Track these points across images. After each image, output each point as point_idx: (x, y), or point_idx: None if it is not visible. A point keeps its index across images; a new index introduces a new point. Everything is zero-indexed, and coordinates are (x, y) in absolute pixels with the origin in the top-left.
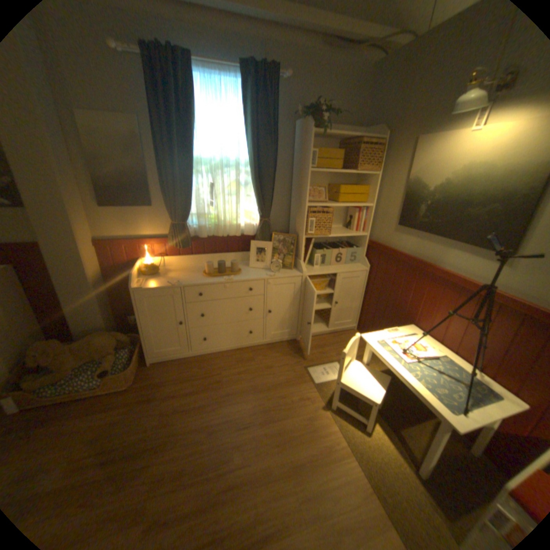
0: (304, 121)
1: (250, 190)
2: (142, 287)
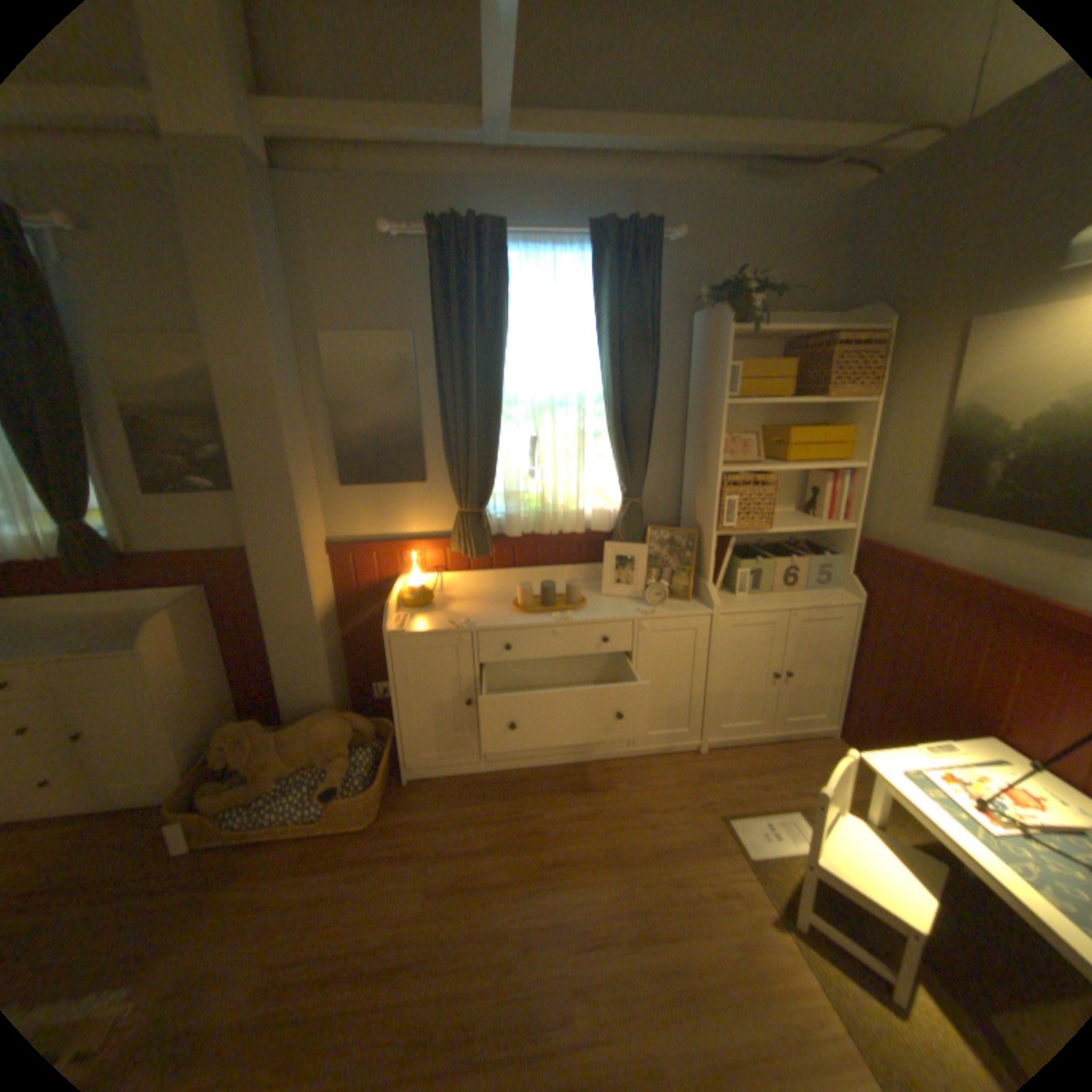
0: (711, 312)
1: (604, 446)
2: (404, 630)
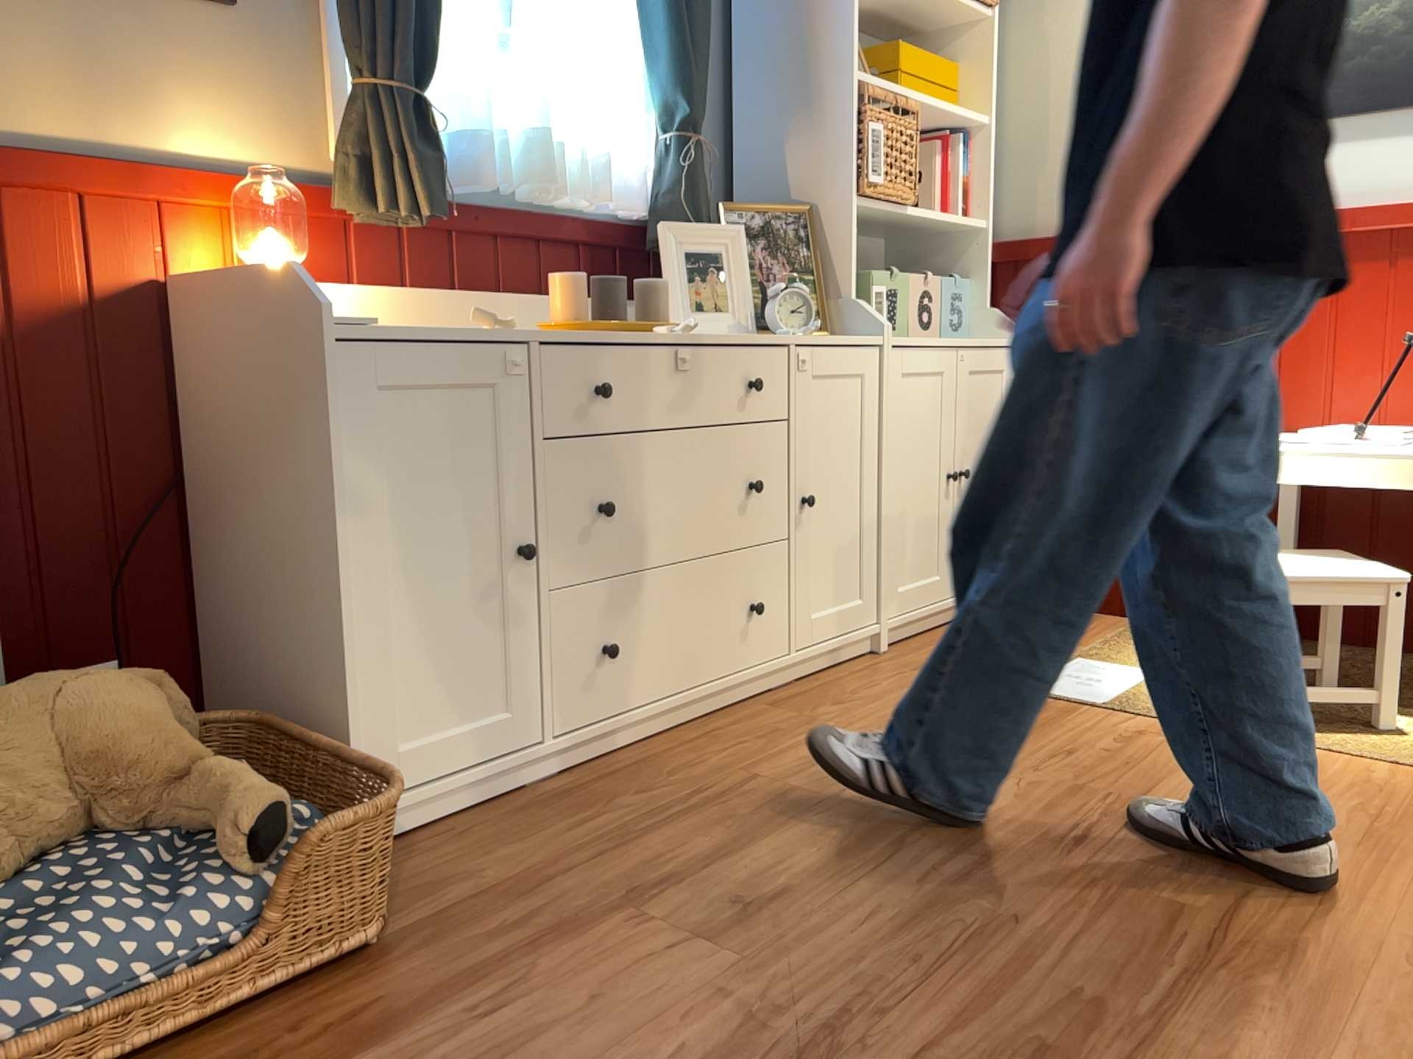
0: None
1: (626, 18)
2: (372, 320)
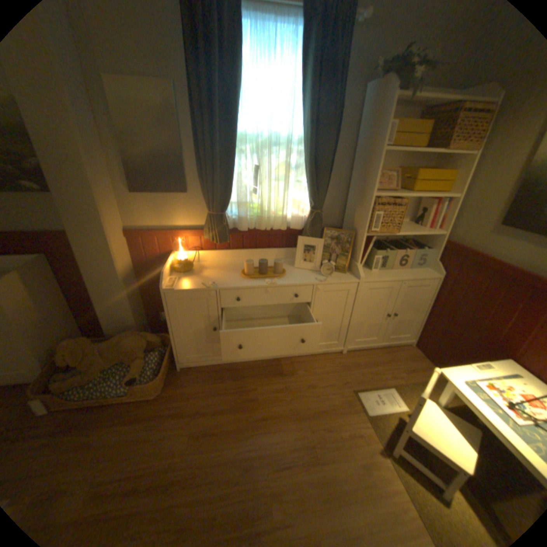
0: (382, 81)
1: (301, 174)
2: (174, 288)
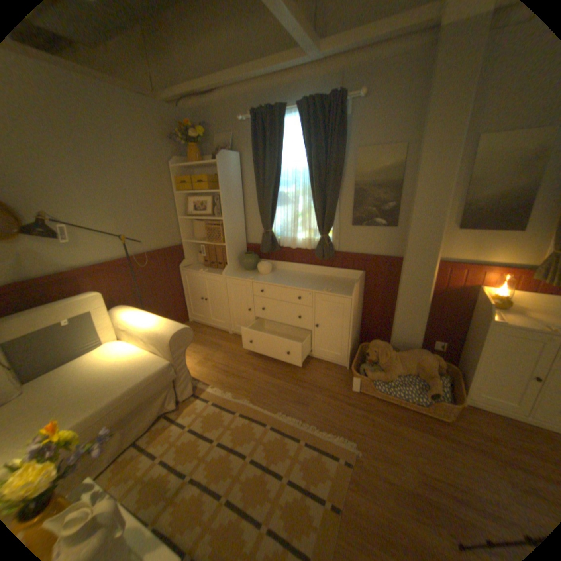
0: None
1: None
2: (507, 323)
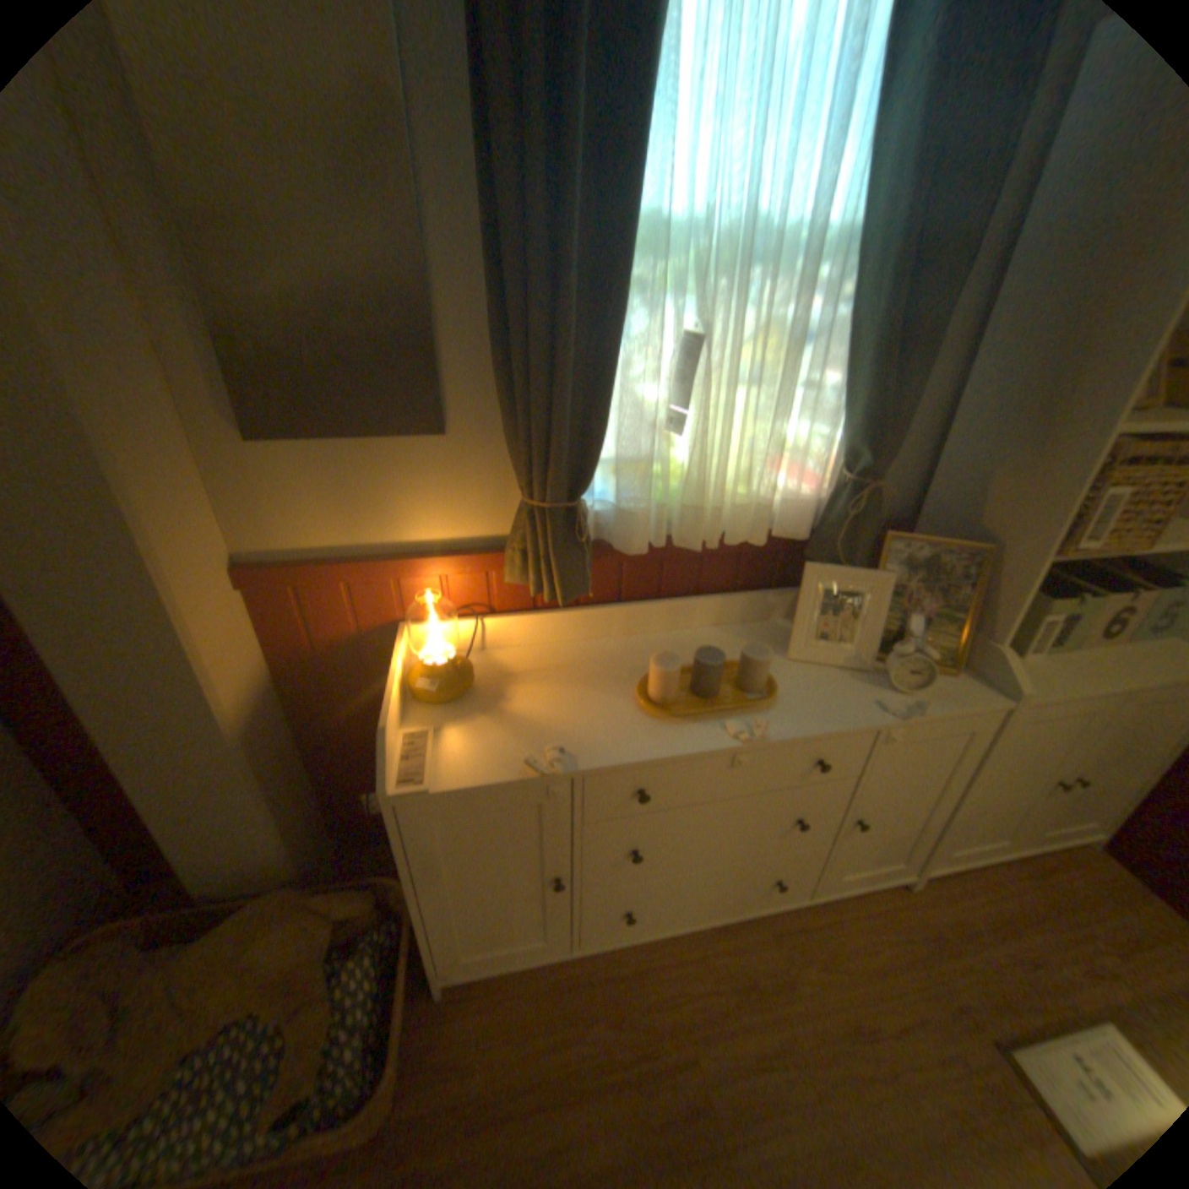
0: None
1: (834, 360)
2: (429, 787)
